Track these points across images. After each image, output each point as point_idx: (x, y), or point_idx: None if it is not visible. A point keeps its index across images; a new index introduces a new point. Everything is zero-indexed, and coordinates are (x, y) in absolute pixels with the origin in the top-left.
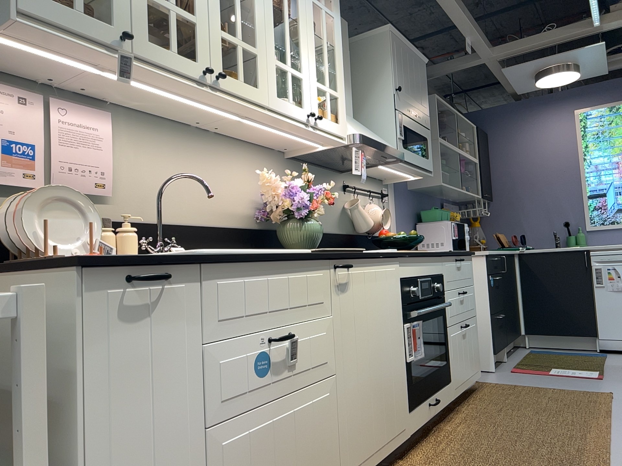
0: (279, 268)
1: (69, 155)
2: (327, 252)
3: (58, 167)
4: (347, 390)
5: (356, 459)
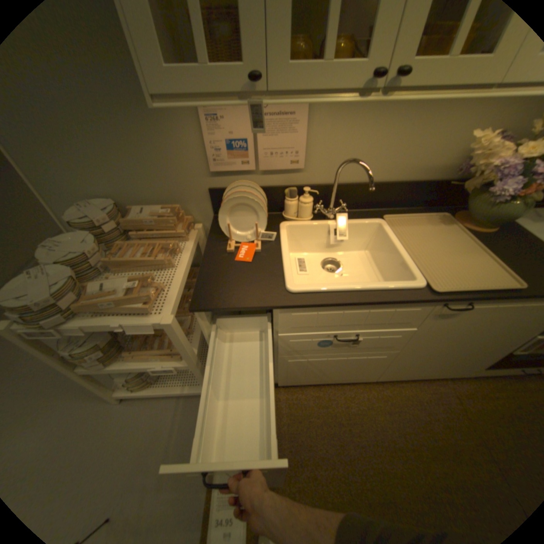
0: (363, 307)
1: (271, 143)
2: (450, 290)
3: (263, 154)
4: (410, 358)
5: (399, 377)
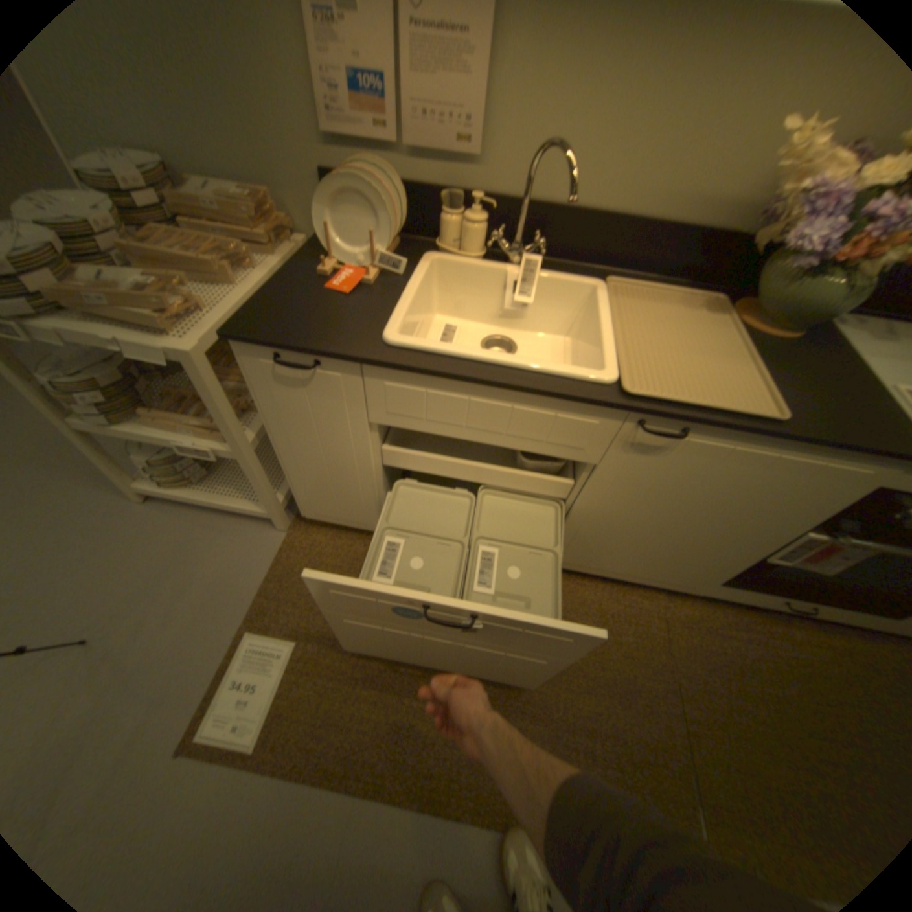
0: (501, 395)
1: (424, 88)
2: (654, 396)
3: (410, 110)
4: (590, 526)
5: (576, 562)
